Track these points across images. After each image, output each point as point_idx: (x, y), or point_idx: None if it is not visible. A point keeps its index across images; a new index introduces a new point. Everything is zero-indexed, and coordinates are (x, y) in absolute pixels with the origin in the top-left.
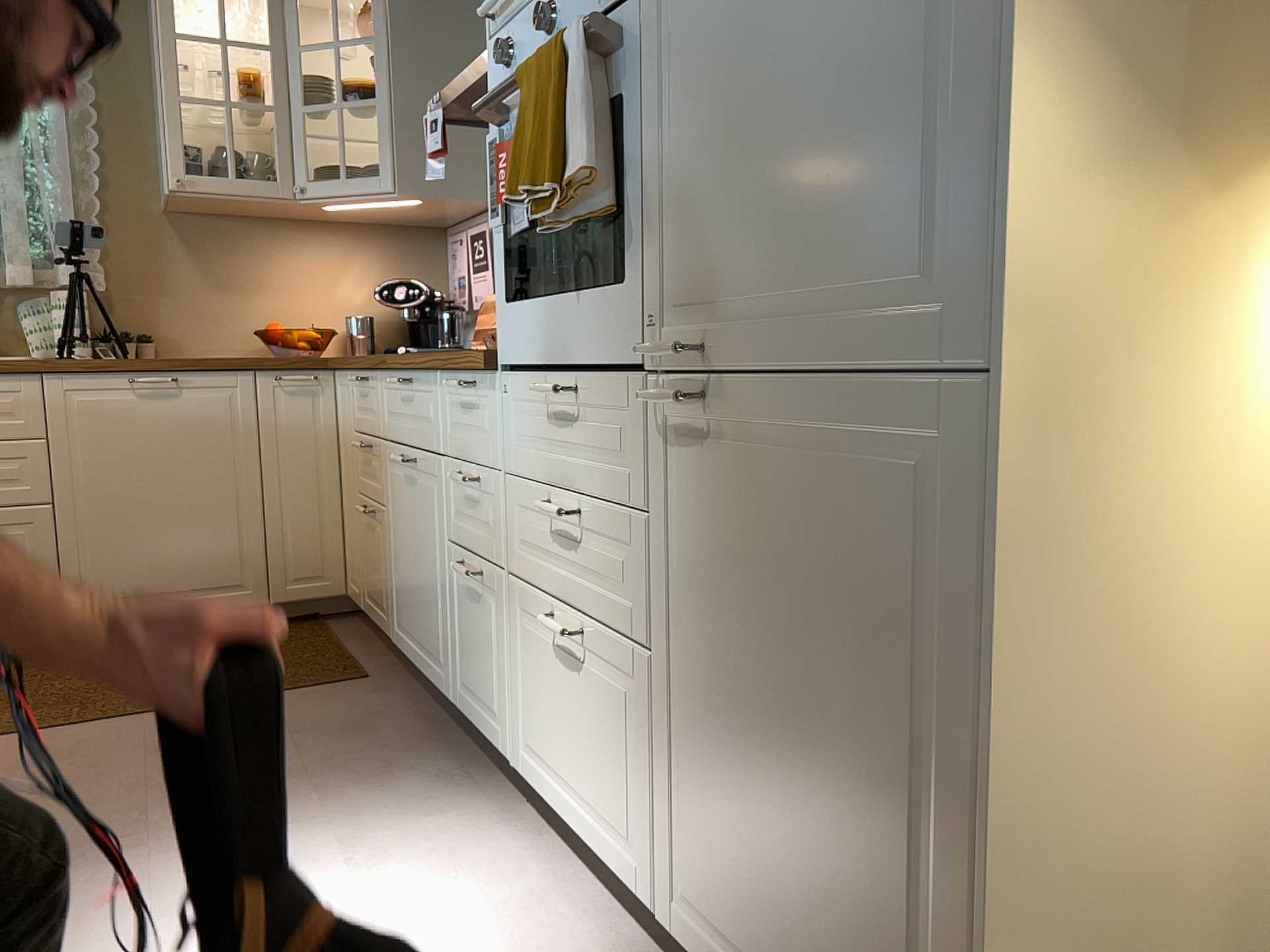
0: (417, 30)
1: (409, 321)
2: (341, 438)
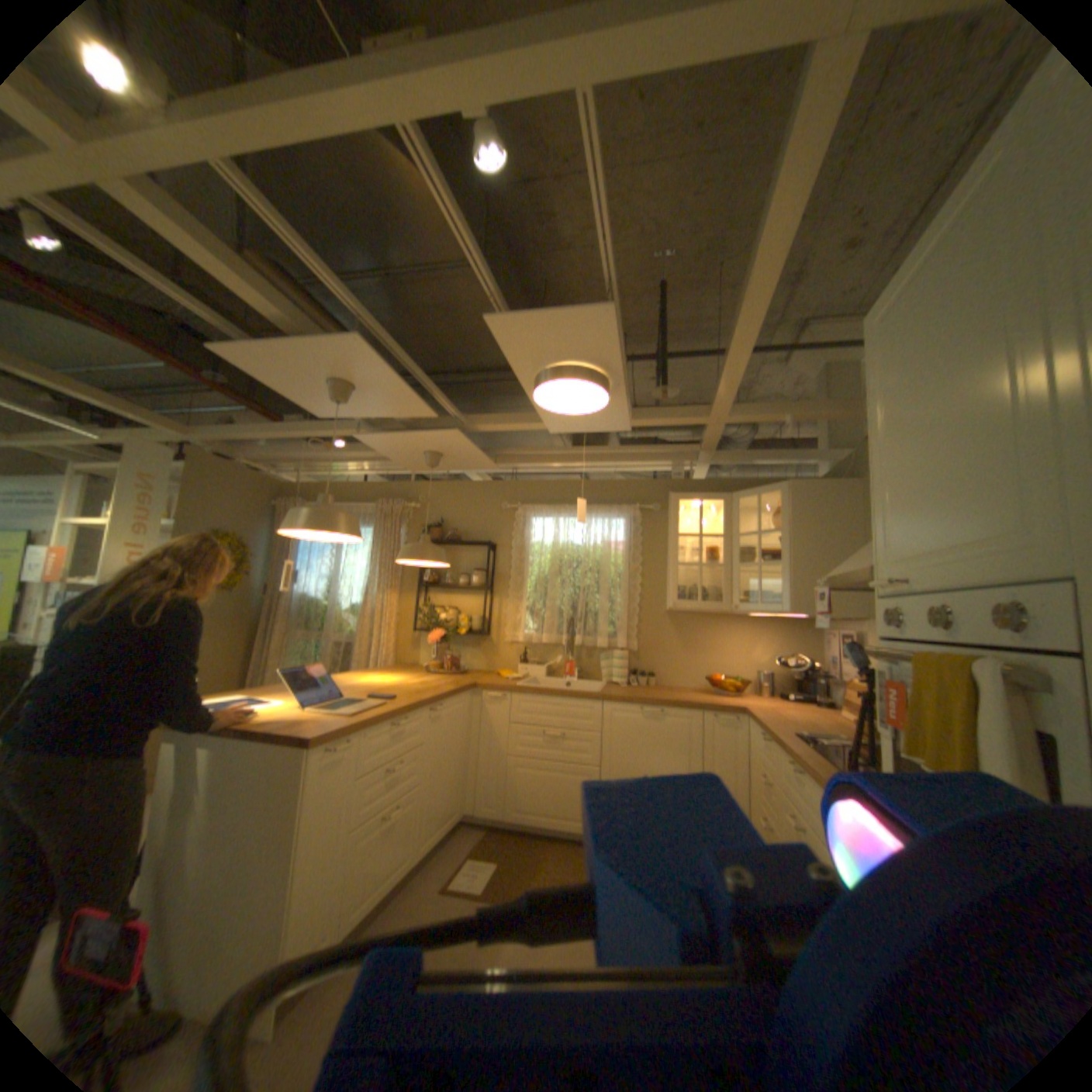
0: (808, 524)
1: (797, 678)
2: (751, 757)
